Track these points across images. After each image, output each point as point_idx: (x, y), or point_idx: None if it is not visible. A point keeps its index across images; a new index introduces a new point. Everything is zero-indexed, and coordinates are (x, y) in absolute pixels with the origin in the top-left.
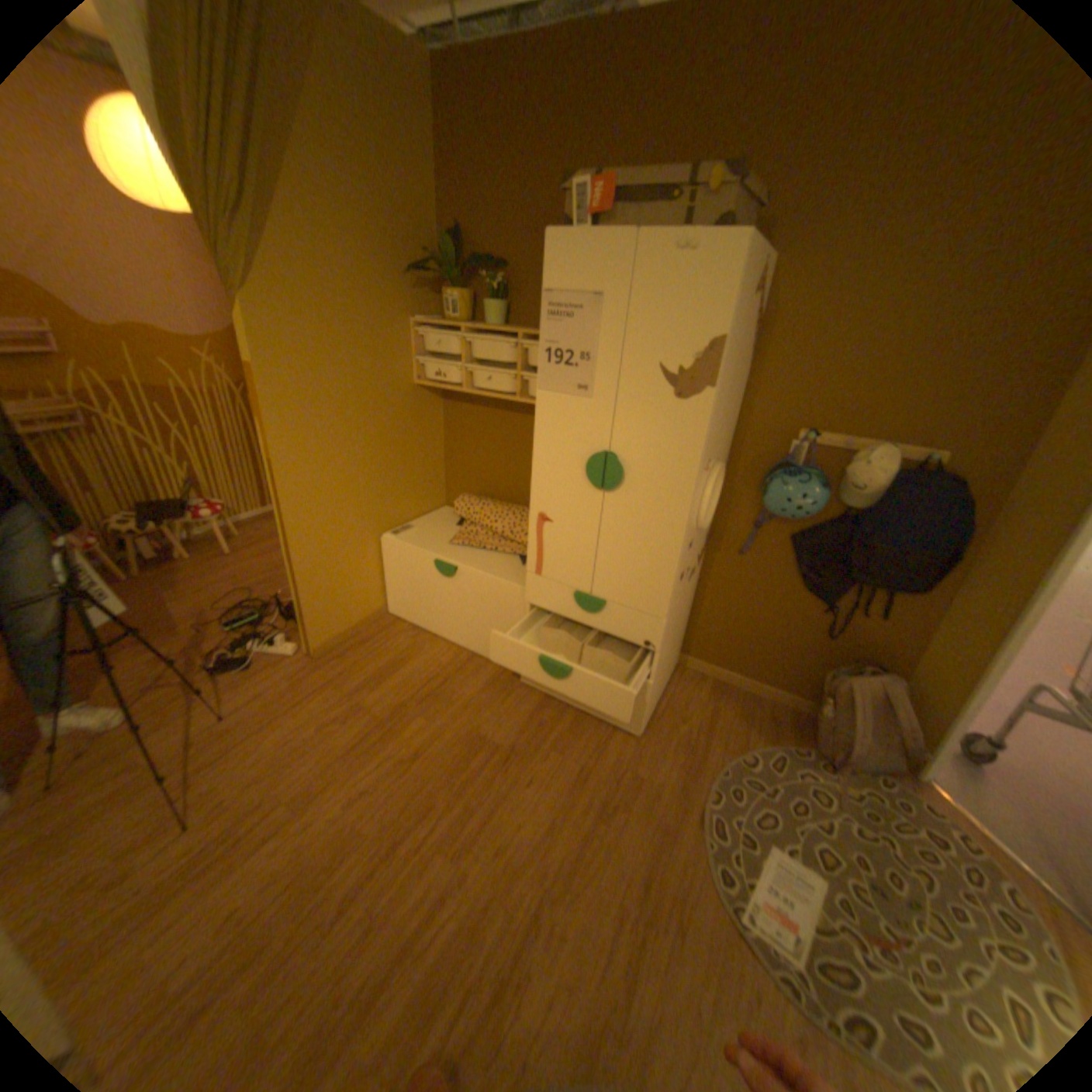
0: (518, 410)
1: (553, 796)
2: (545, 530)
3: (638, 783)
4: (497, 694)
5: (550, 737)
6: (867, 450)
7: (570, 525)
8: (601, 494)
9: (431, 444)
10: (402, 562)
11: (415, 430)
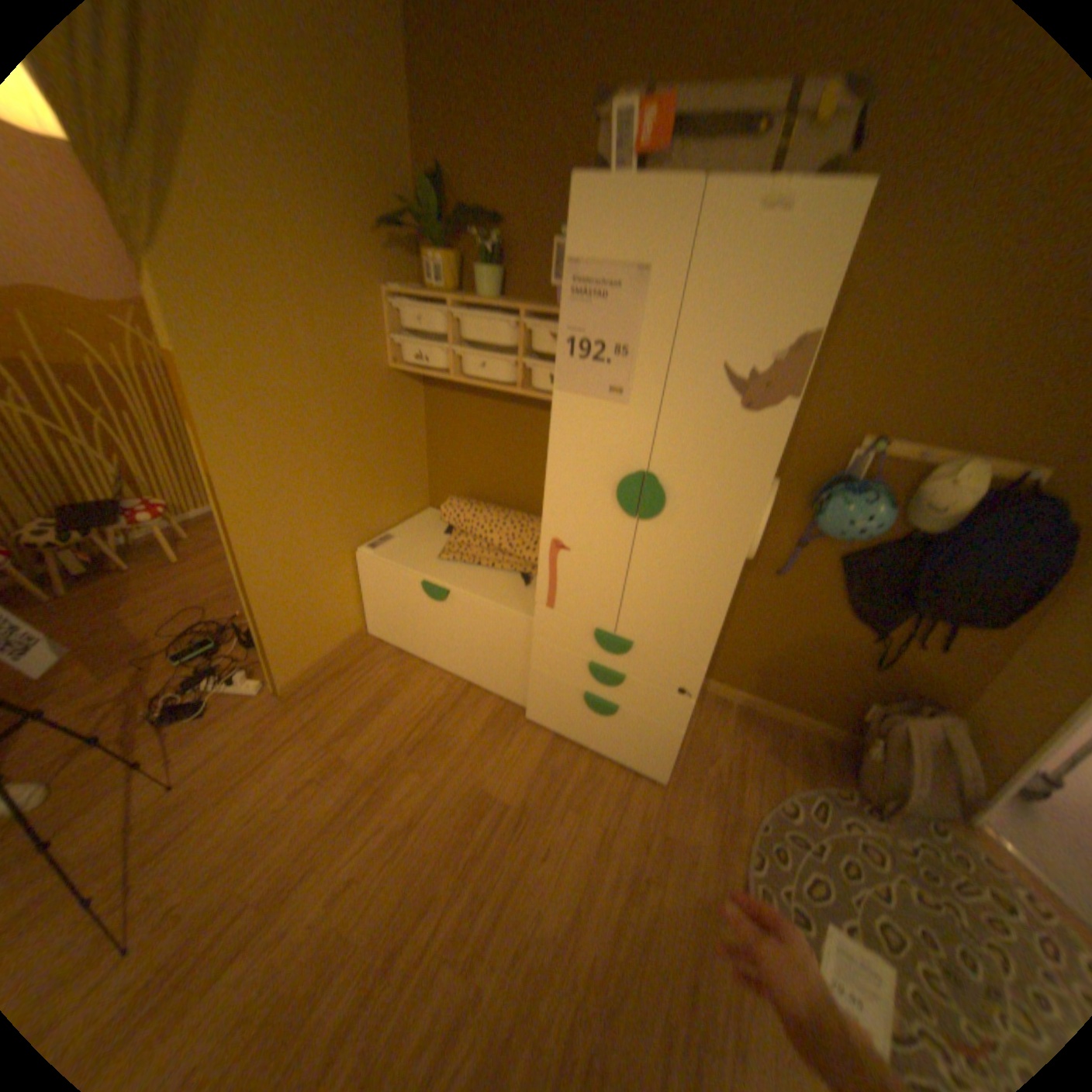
0: (517, 401)
1: (574, 872)
2: (561, 559)
3: (670, 847)
4: (500, 737)
5: (565, 791)
6: (952, 466)
7: (592, 555)
8: (635, 523)
9: (411, 440)
10: (382, 582)
11: (393, 424)
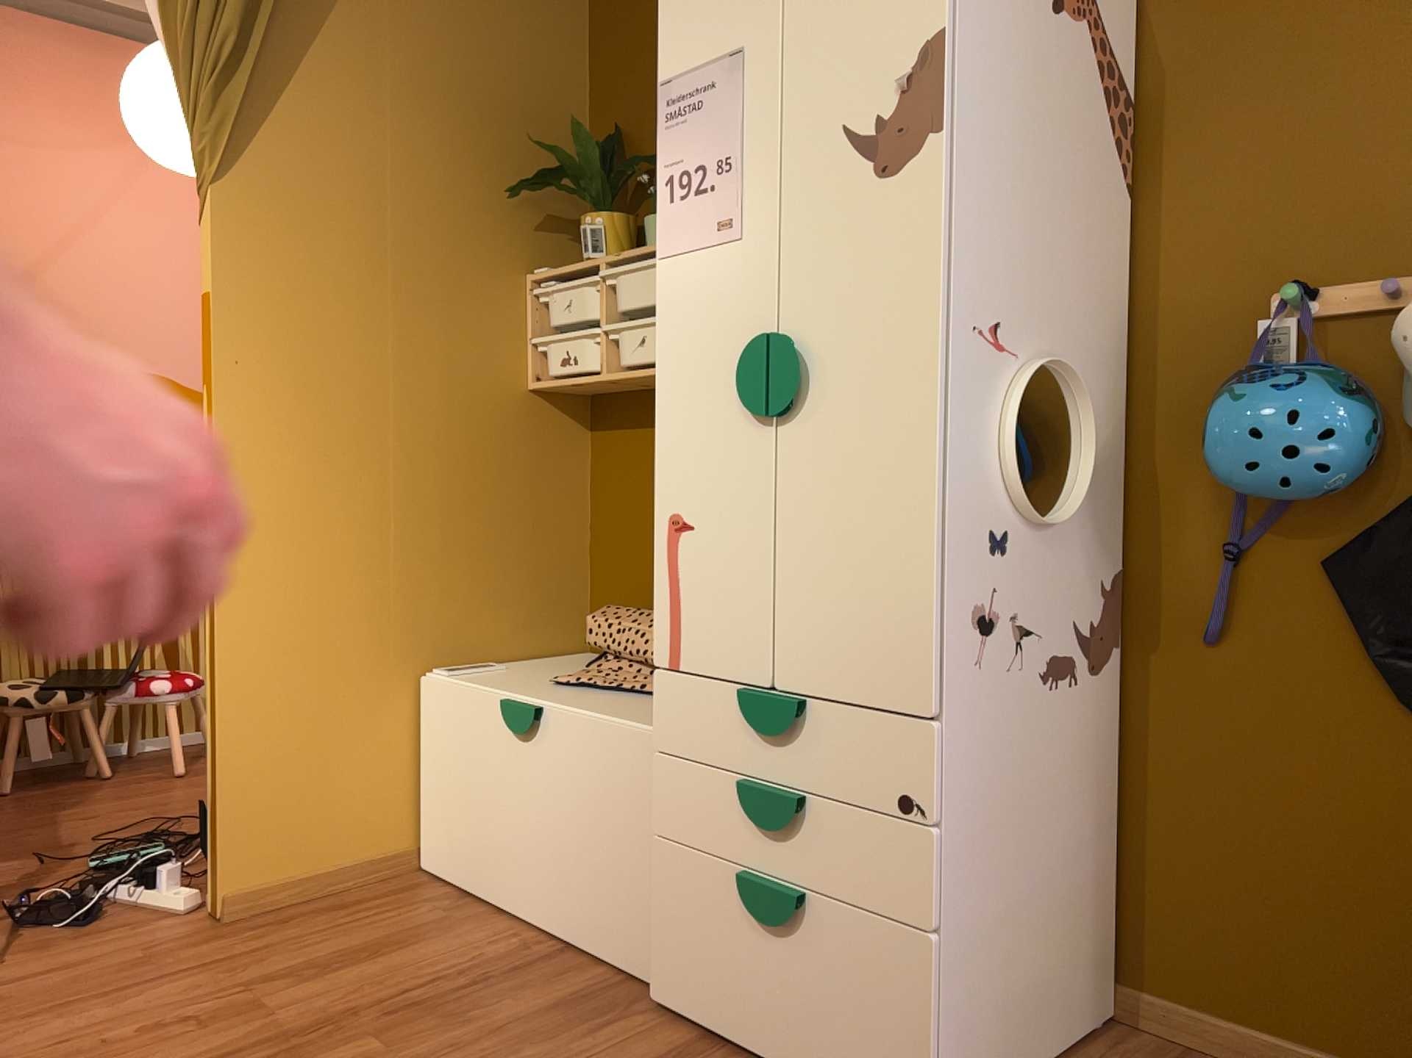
0: None
1: None
2: (683, 550)
3: None
4: (581, 1021)
5: None
6: None
7: (725, 522)
8: (775, 429)
9: (558, 512)
10: (449, 726)
11: (525, 474)
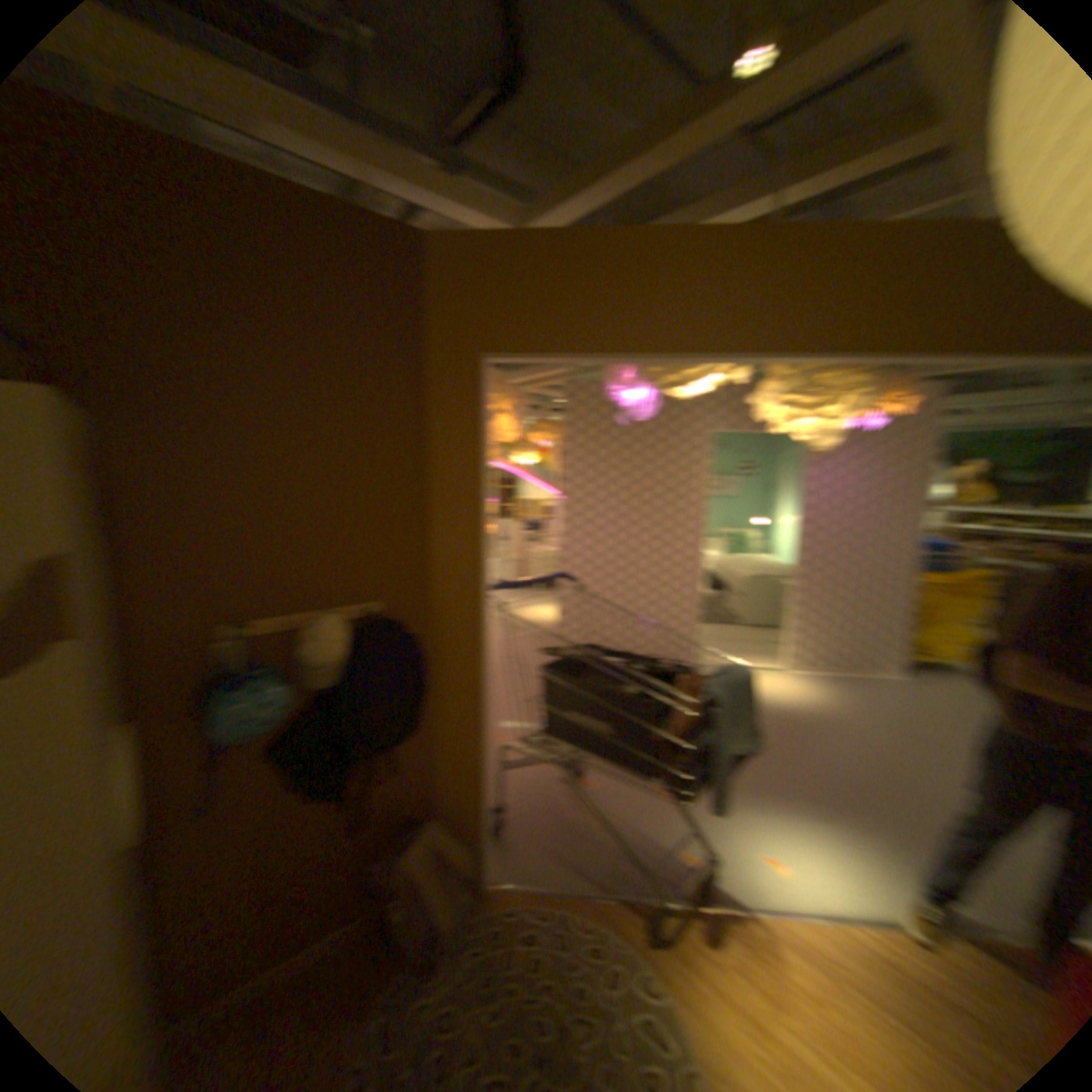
0: None
1: None
2: None
3: None
4: None
5: None
6: (302, 626)
7: None
8: None
9: None
10: None
11: None
